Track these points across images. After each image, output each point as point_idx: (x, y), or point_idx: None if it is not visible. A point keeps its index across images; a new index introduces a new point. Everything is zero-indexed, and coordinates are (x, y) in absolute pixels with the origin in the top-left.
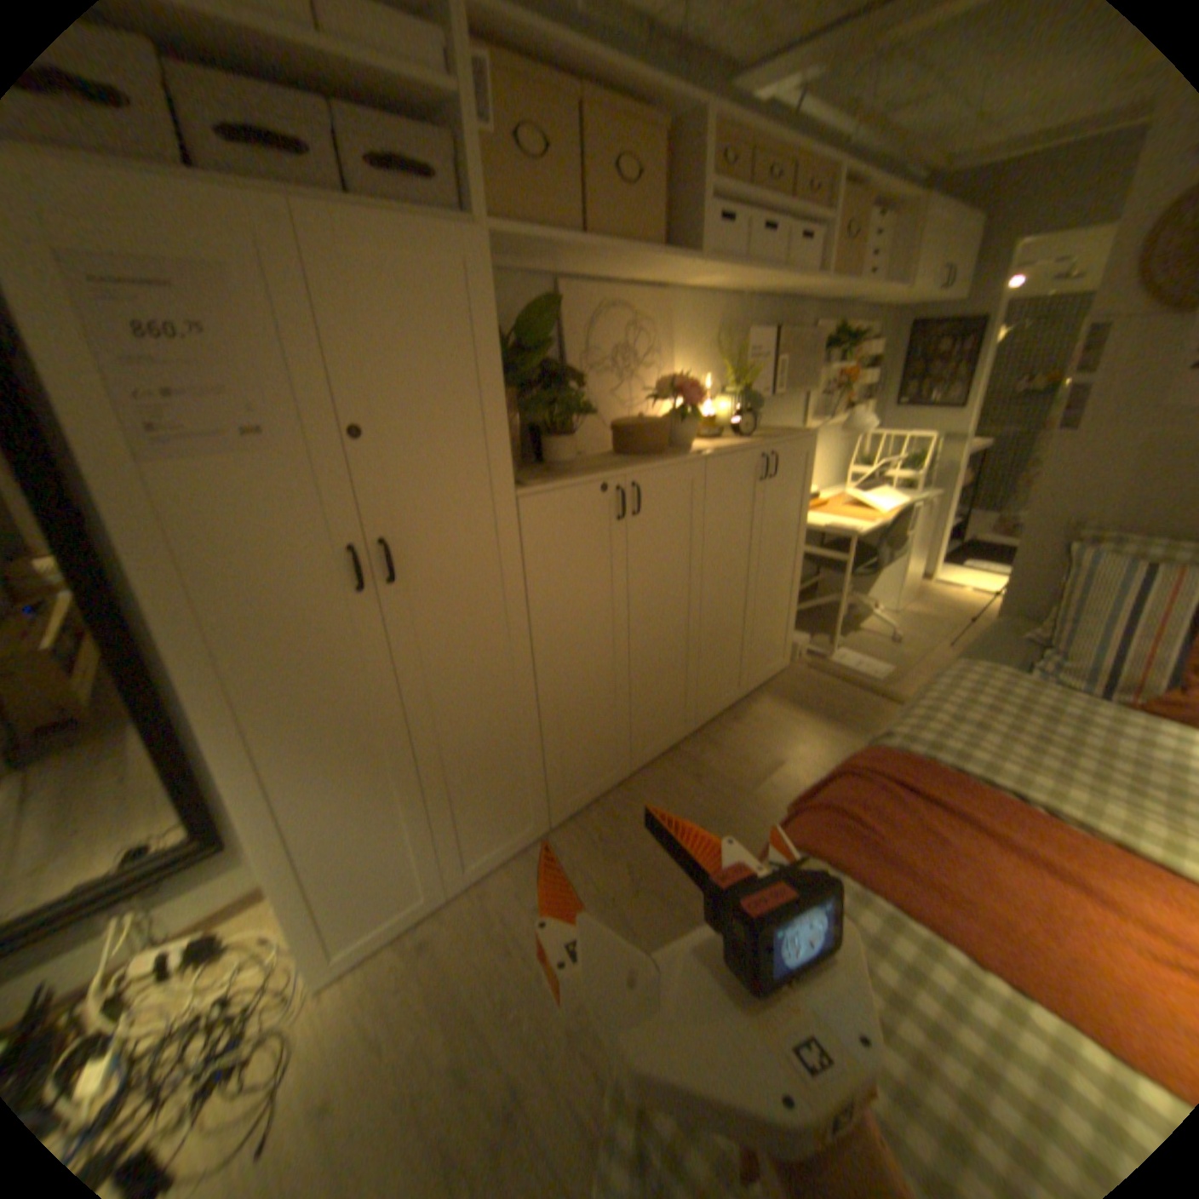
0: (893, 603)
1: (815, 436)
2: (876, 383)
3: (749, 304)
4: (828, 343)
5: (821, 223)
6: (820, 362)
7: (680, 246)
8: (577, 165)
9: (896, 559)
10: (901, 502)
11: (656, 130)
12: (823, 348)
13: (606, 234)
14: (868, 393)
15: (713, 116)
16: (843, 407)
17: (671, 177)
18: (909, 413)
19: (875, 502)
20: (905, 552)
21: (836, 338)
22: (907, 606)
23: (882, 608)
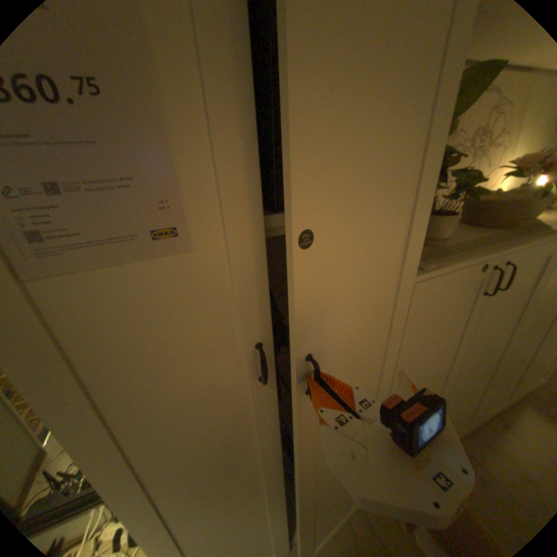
0: None
1: None
2: None
3: None
4: None
5: None
6: None
7: None
8: None
9: None
10: None
11: None
12: None
13: None
14: None
15: None
16: None
17: None
18: None
19: None
20: None
21: None
22: None
23: None
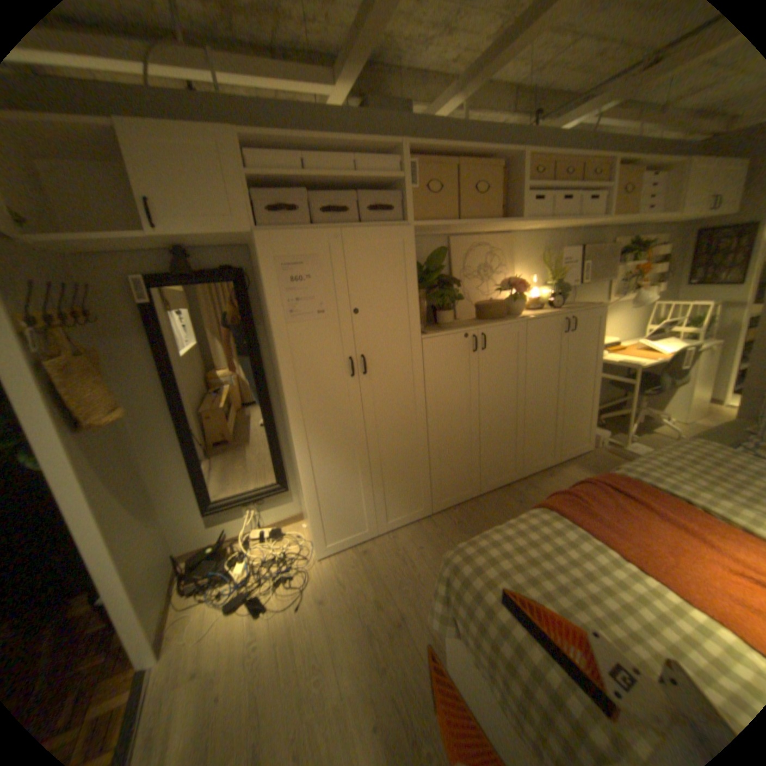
0: (683, 418)
1: (605, 307)
2: (667, 272)
3: (562, 236)
4: (623, 251)
5: (604, 190)
6: (618, 262)
7: (511, 216)
8: (455, 192)
9: (678, 386)
10: (682, 348)
11: (499, 164)
12: (619, 254)
13: (469, 219)
14: (661, 278)
15: (528, 155)
16: (638, 289)
17: (506, 185)
18: (697, 290)
19: (660, 348)
20: (691, 383)
21: (630, 247)
22: (696, 421)
23: (673, 421)
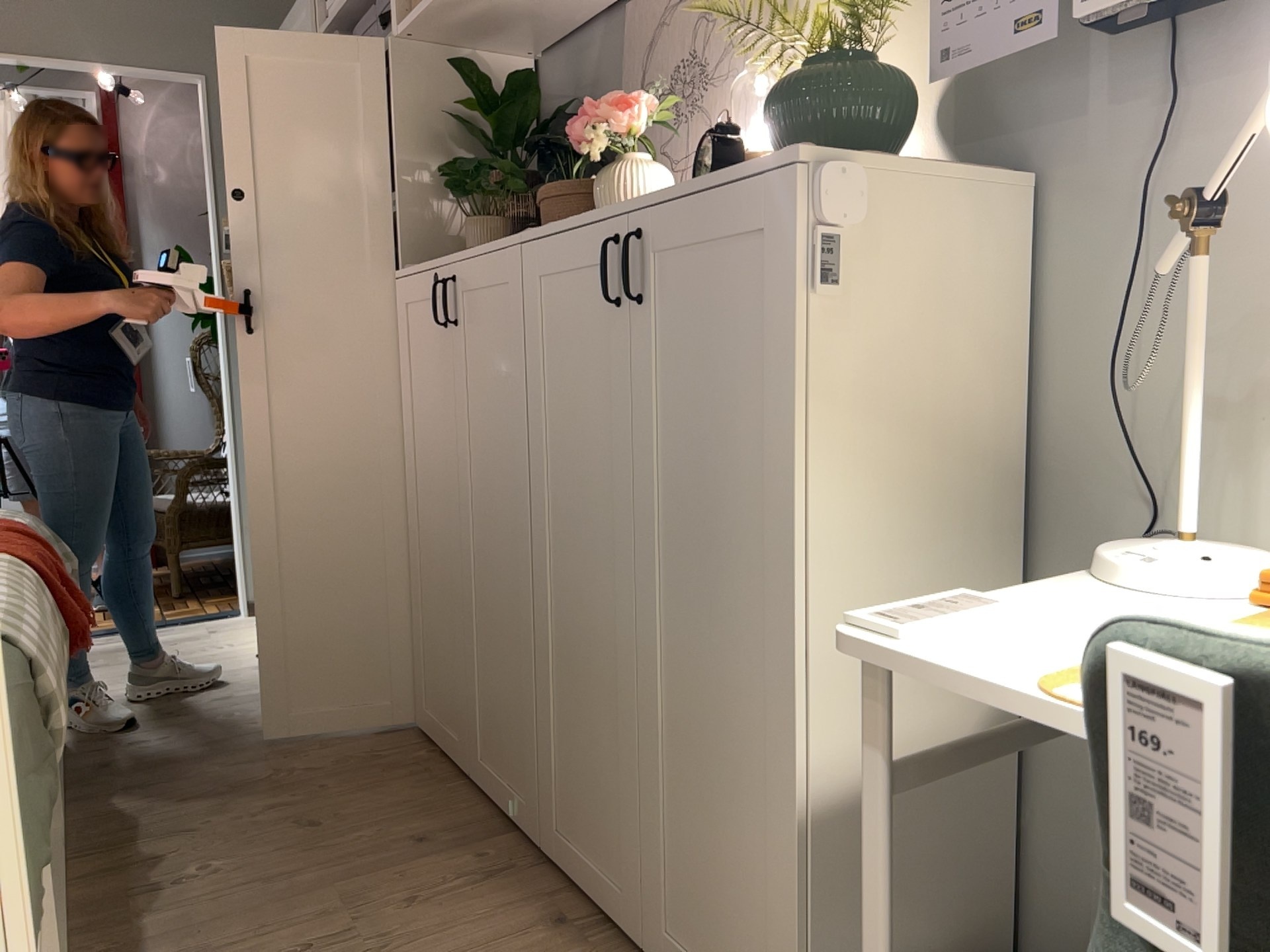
0: None
1: (797, 169)
2: None
3: None
4: None
5: None
6: None
7: None
8: None
9: None
10: None
11: None
12: None
13: None
14: None
15: None
16: None
17: None
18: None
19: None
20: None
21: None
22: None
23: None
